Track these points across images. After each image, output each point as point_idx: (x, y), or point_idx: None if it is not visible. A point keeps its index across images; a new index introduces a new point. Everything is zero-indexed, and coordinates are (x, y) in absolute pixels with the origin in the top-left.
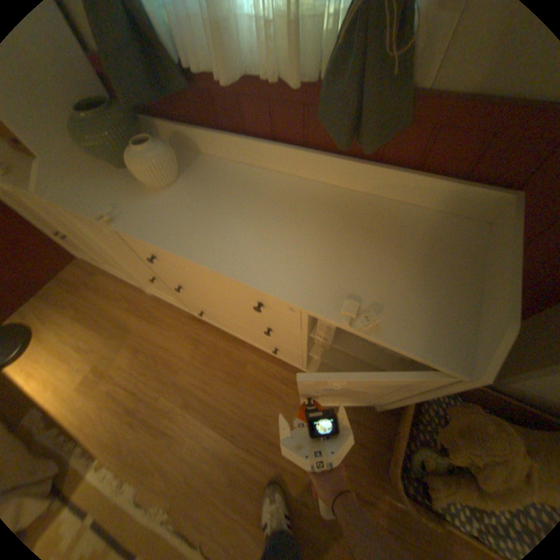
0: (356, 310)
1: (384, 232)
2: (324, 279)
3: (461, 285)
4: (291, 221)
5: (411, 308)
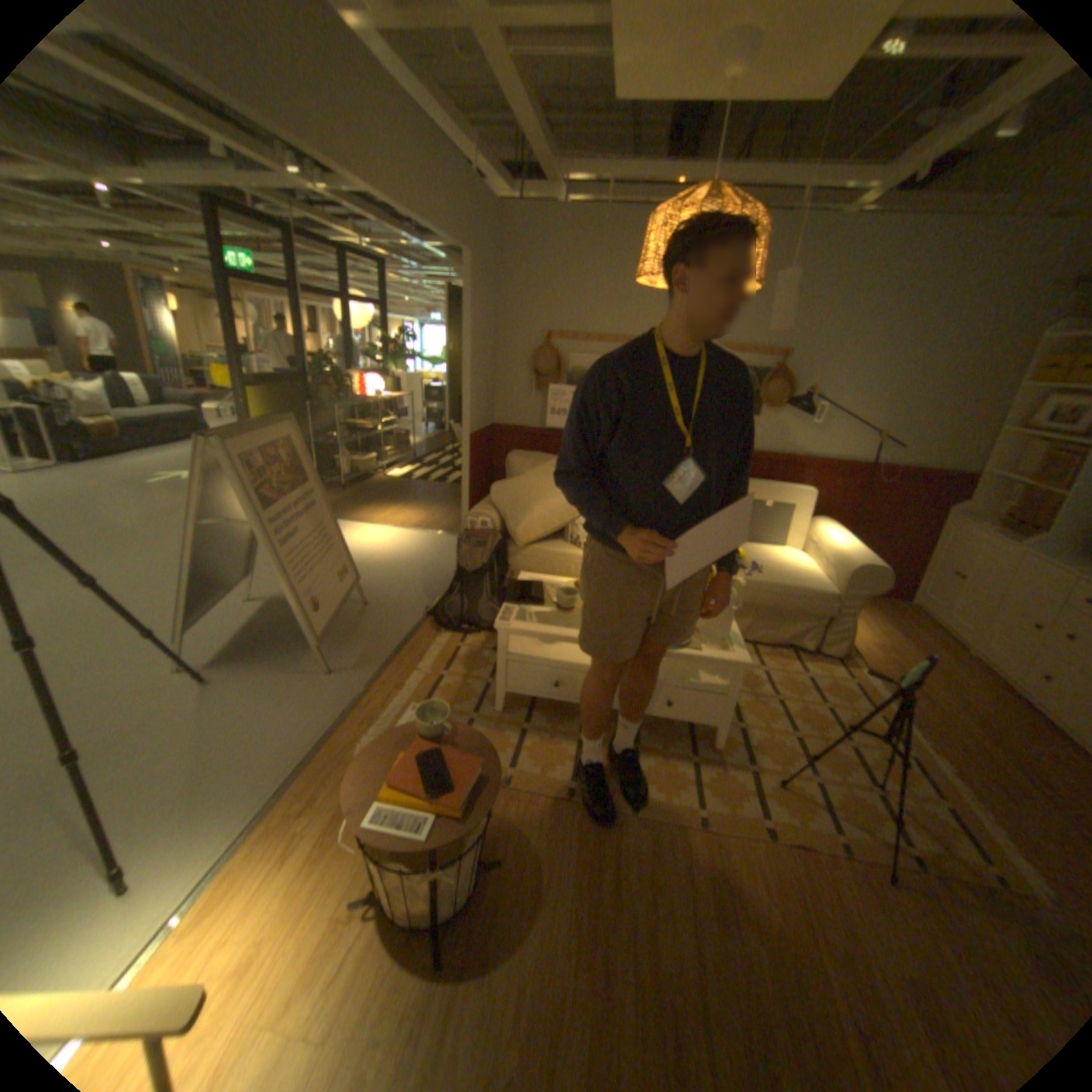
0: None
1: None
2: None
3: None
4: None
5: None
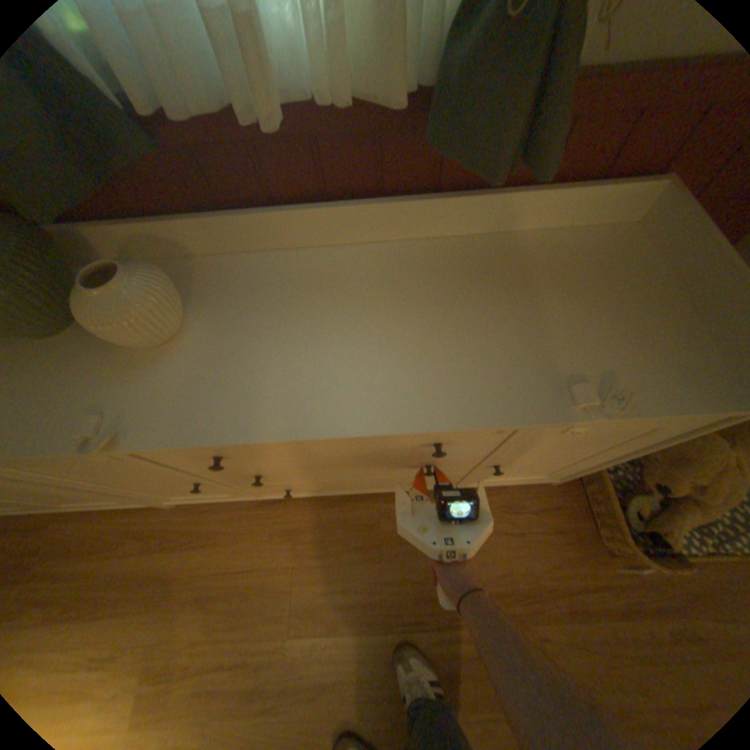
0: (599, 393)
1: (545, 277)
2: (526, 372)
3: (668, 306)
4: (423, 310)
5: (645, 359)
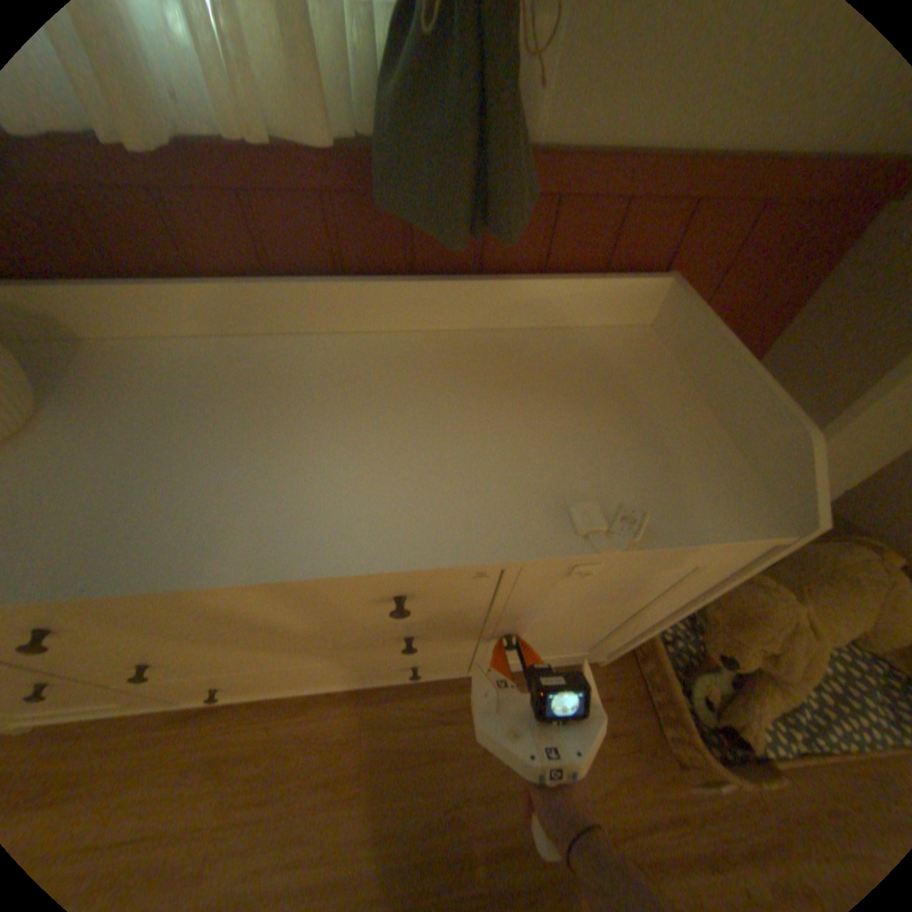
0: (605, 515)
1: (544, 377)
2: (514, 488)
3: (687, 413)
4: (386, 412)
5: (663, 473)
